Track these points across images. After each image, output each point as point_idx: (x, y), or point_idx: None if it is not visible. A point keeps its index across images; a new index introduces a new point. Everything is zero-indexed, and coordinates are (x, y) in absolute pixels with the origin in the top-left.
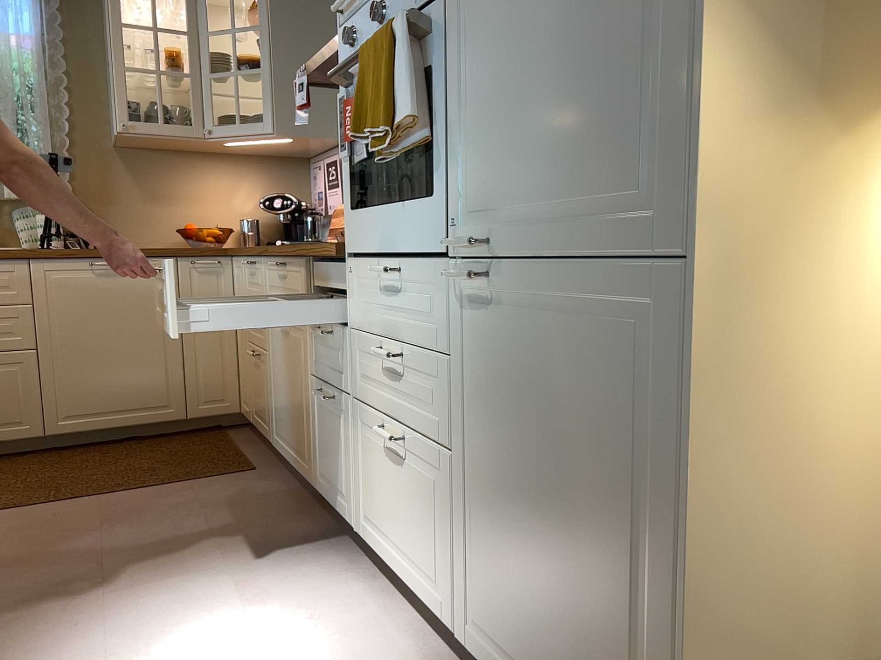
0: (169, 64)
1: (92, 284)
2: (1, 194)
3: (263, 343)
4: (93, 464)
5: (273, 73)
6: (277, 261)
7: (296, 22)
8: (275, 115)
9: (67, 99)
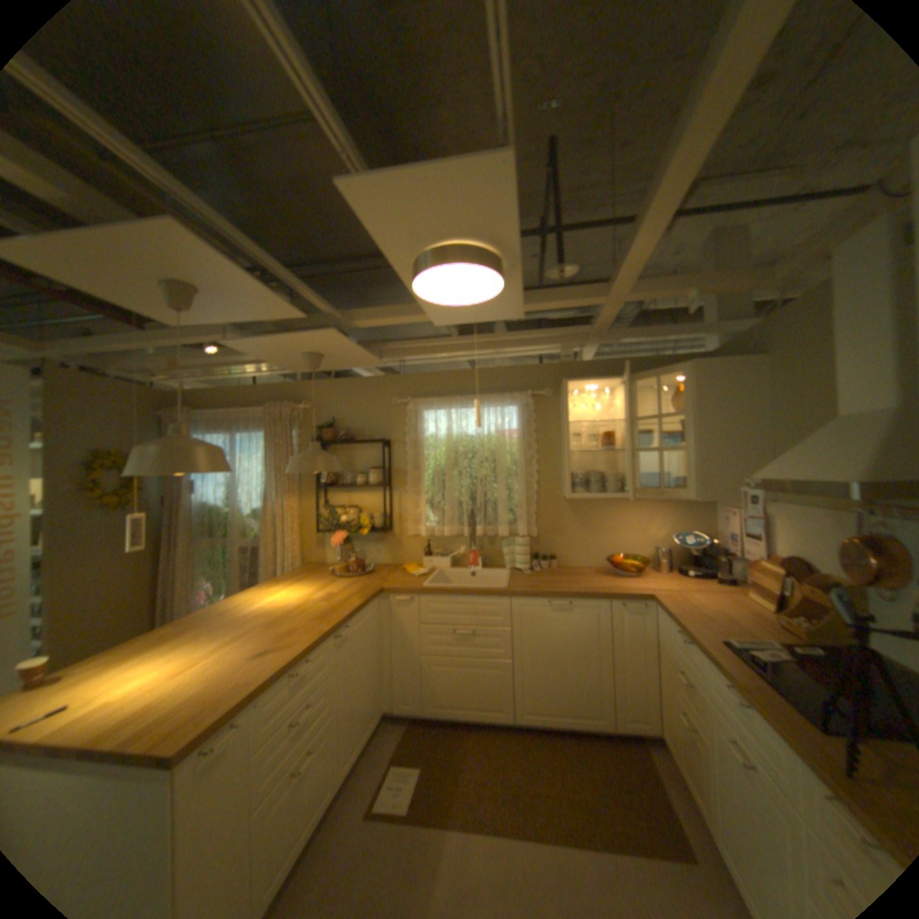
0: (605, 440)
1: (550, 617)
2: (496, 530)
3: (703, 730)
4: (548, 772)
5: (698, 450)
6: (734, 687)
7: (721, 405)
8: (699, 485)
9: (537, 469)
